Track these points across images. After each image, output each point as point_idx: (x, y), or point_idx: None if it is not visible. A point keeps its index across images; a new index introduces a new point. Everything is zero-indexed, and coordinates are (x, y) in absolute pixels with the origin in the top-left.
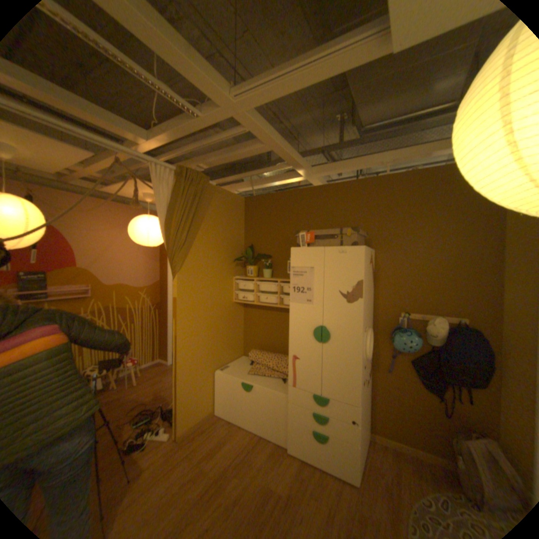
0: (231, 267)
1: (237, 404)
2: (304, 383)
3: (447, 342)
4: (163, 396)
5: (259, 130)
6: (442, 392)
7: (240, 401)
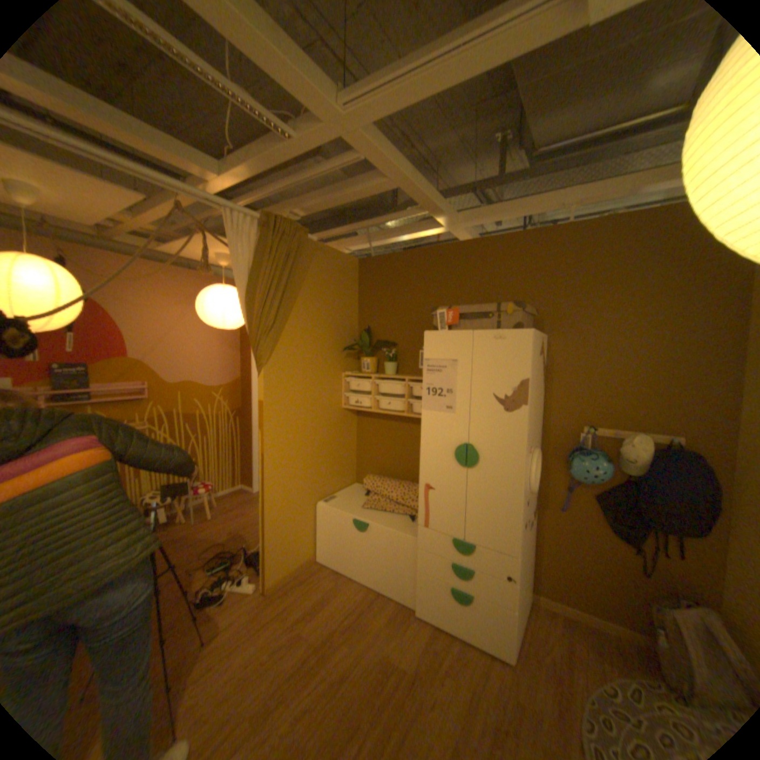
0: (339, 359)
1: (347, 548)
2: (440, 523)
3: (651, 471)
4: (246, 534)
5: (380, 157)
6: (639, 541)
7: (350, 544)
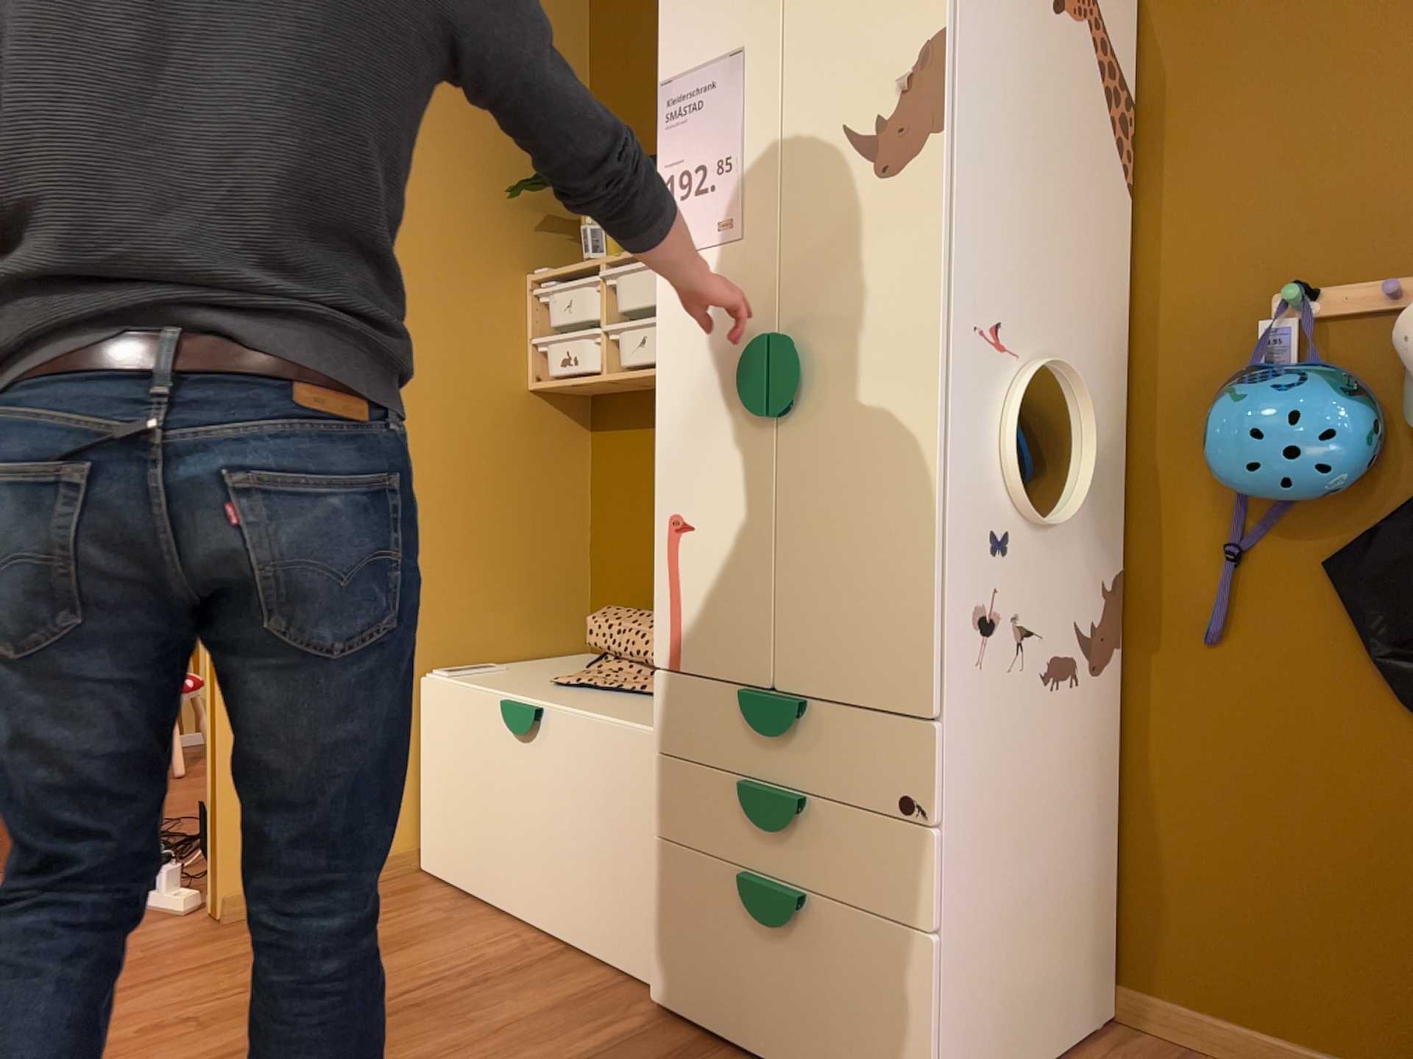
0: (515, 226)
1: (491, 806)
2: (711, 641)
3: None
4: None
5: None
6: None
7: (499, 787)
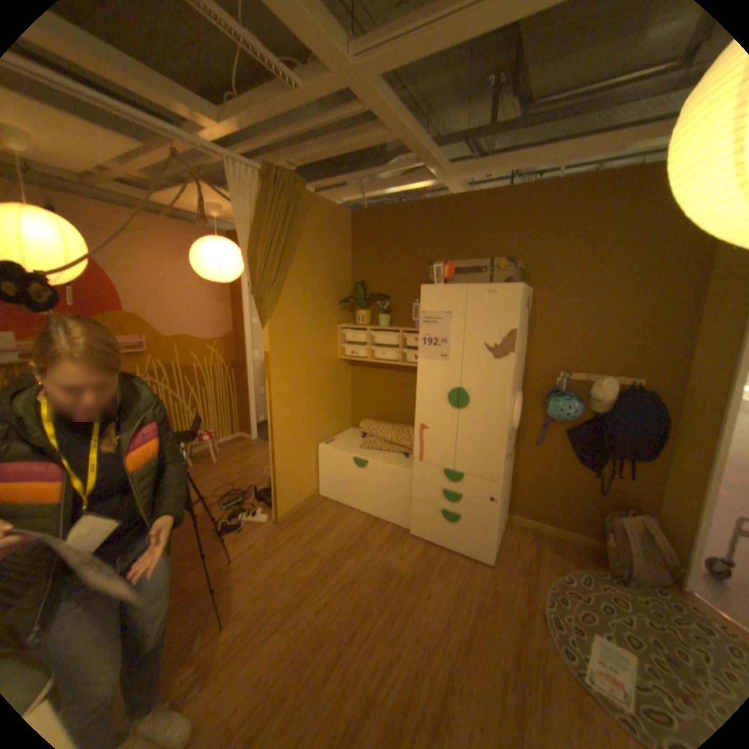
0: (335, 312)
1: (348, 482)
2: (433, 456)
3: (614, 408)
4: (252, 475)
5: (382, 107)
6: (599, 467)
7: (351, 478)
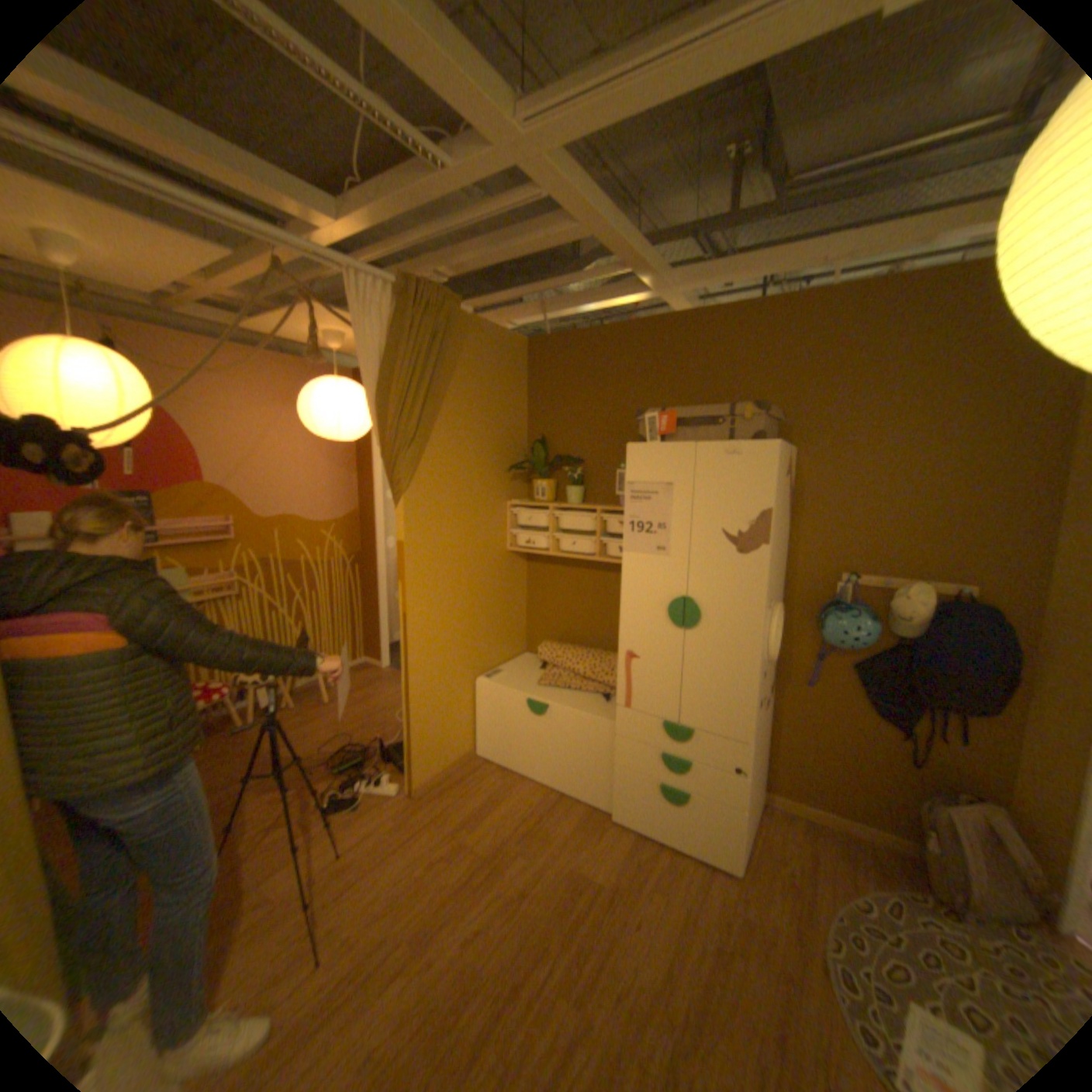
0: (502, 482)
1: (519, 737)
2: (647, 701)
3: (930, 631)
4: (379, 721)
5: (568, 192)
6: (909, 723)
7: (523, 731)
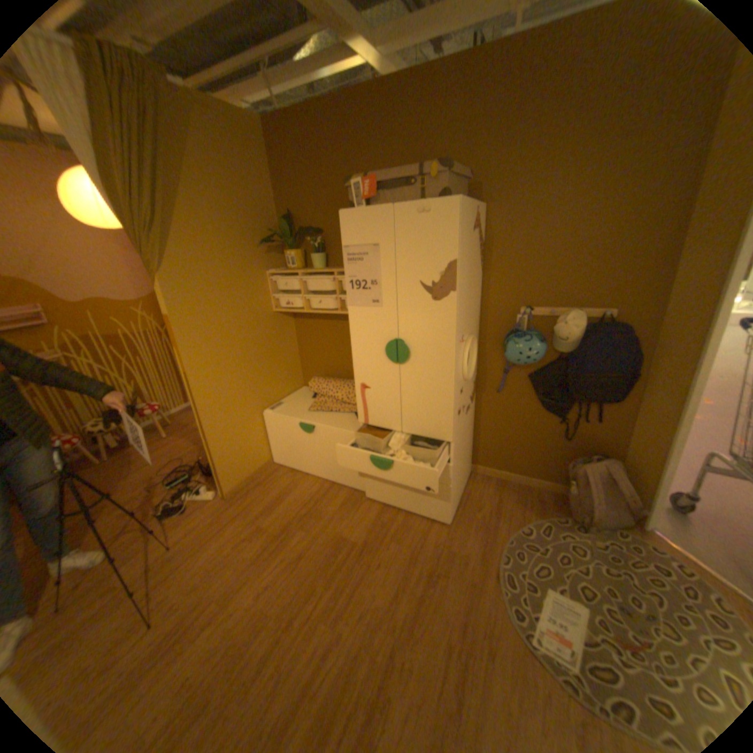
0: (259, 255)
1: (299, 449)
2: (379, 418)
3: (580, 346)
4: None
5: None
6: (564, 411)
7: (301, 444)
